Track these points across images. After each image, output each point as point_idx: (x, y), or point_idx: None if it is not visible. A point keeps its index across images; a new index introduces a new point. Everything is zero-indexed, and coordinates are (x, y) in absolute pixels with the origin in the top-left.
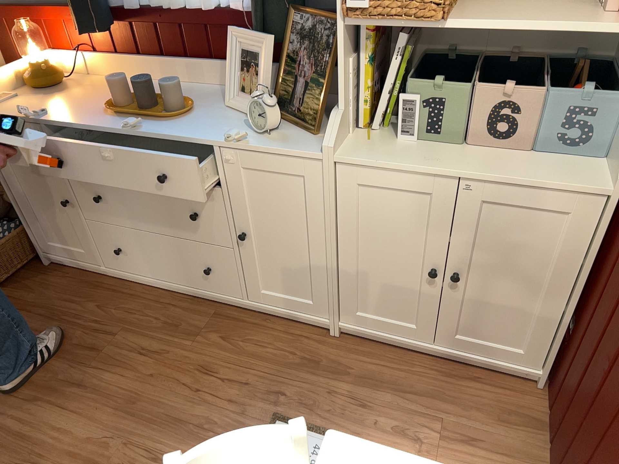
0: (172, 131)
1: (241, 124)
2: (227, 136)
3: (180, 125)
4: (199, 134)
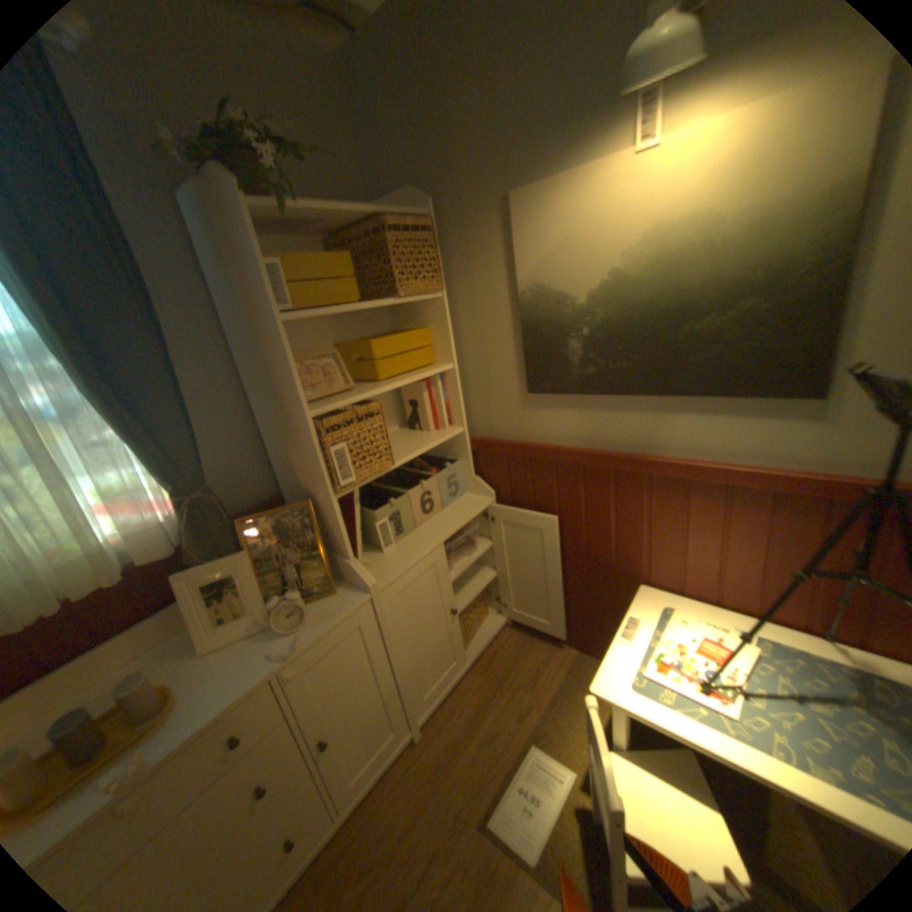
0: (190, 724)
1: (251, 647)
2: (269, 661)
3: (183, 714)
4: (232, 691)
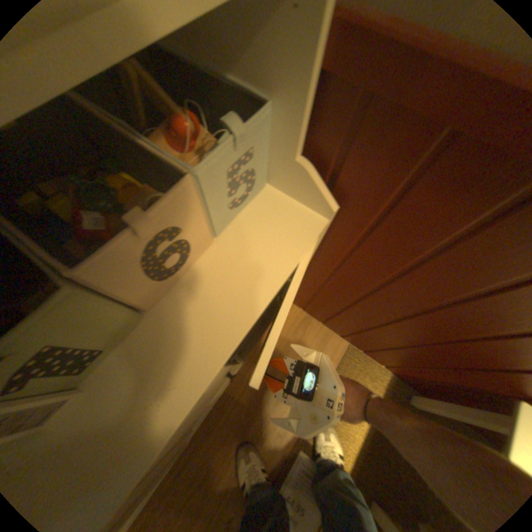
0: None
1: None
2: None
3: None
4: None
